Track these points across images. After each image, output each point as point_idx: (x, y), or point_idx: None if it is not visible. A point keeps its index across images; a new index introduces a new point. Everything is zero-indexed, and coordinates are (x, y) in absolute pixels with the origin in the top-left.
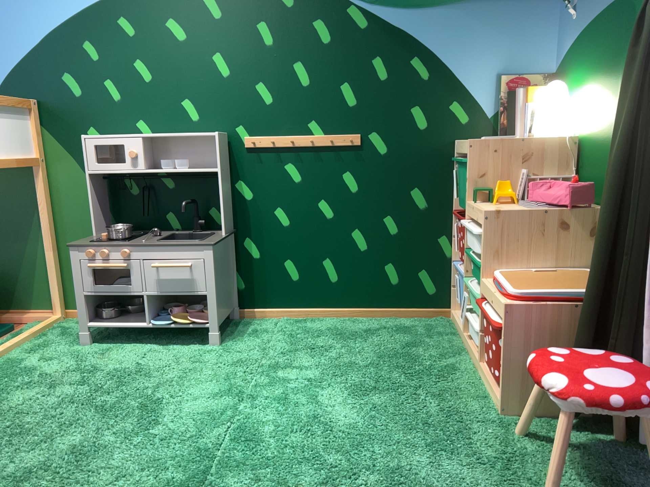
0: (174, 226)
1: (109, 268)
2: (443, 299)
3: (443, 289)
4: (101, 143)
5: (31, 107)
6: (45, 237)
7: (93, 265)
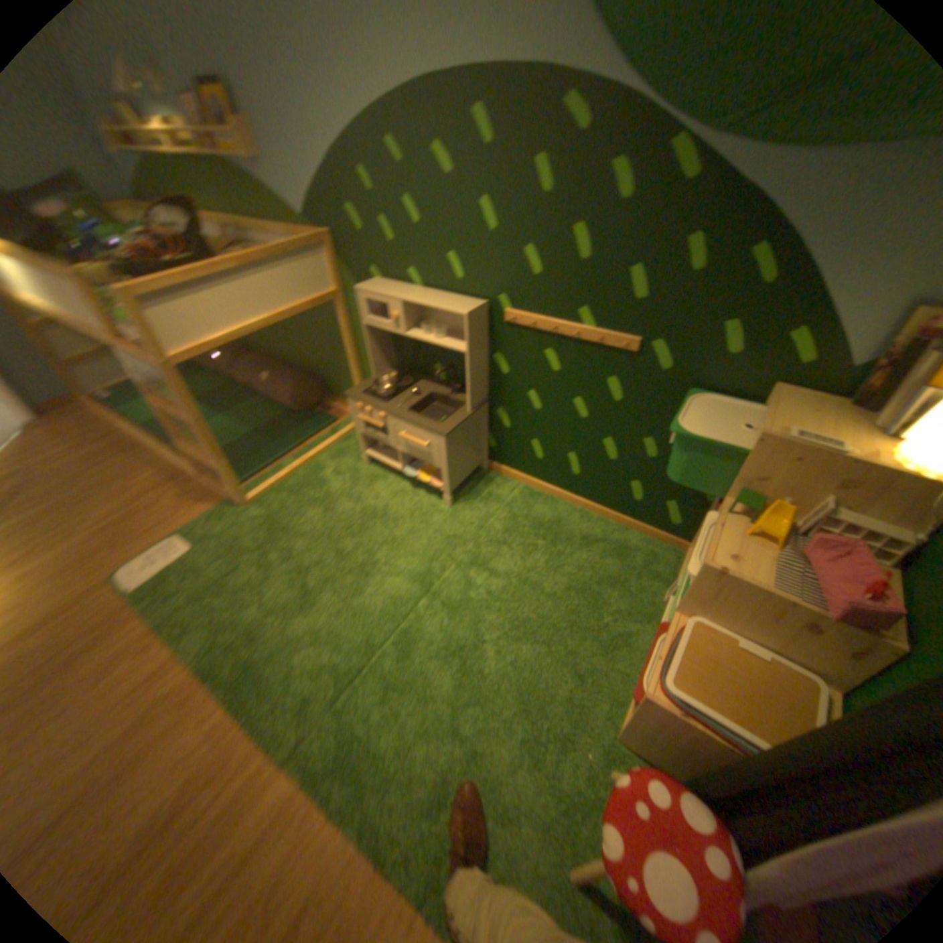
0: (441, 379)
1: (372, 424)
2: (687, 535)
3: (690, 528)
4: (371, 299)
5: (324, 240)
6: (350, 359)
7: (362, 418)
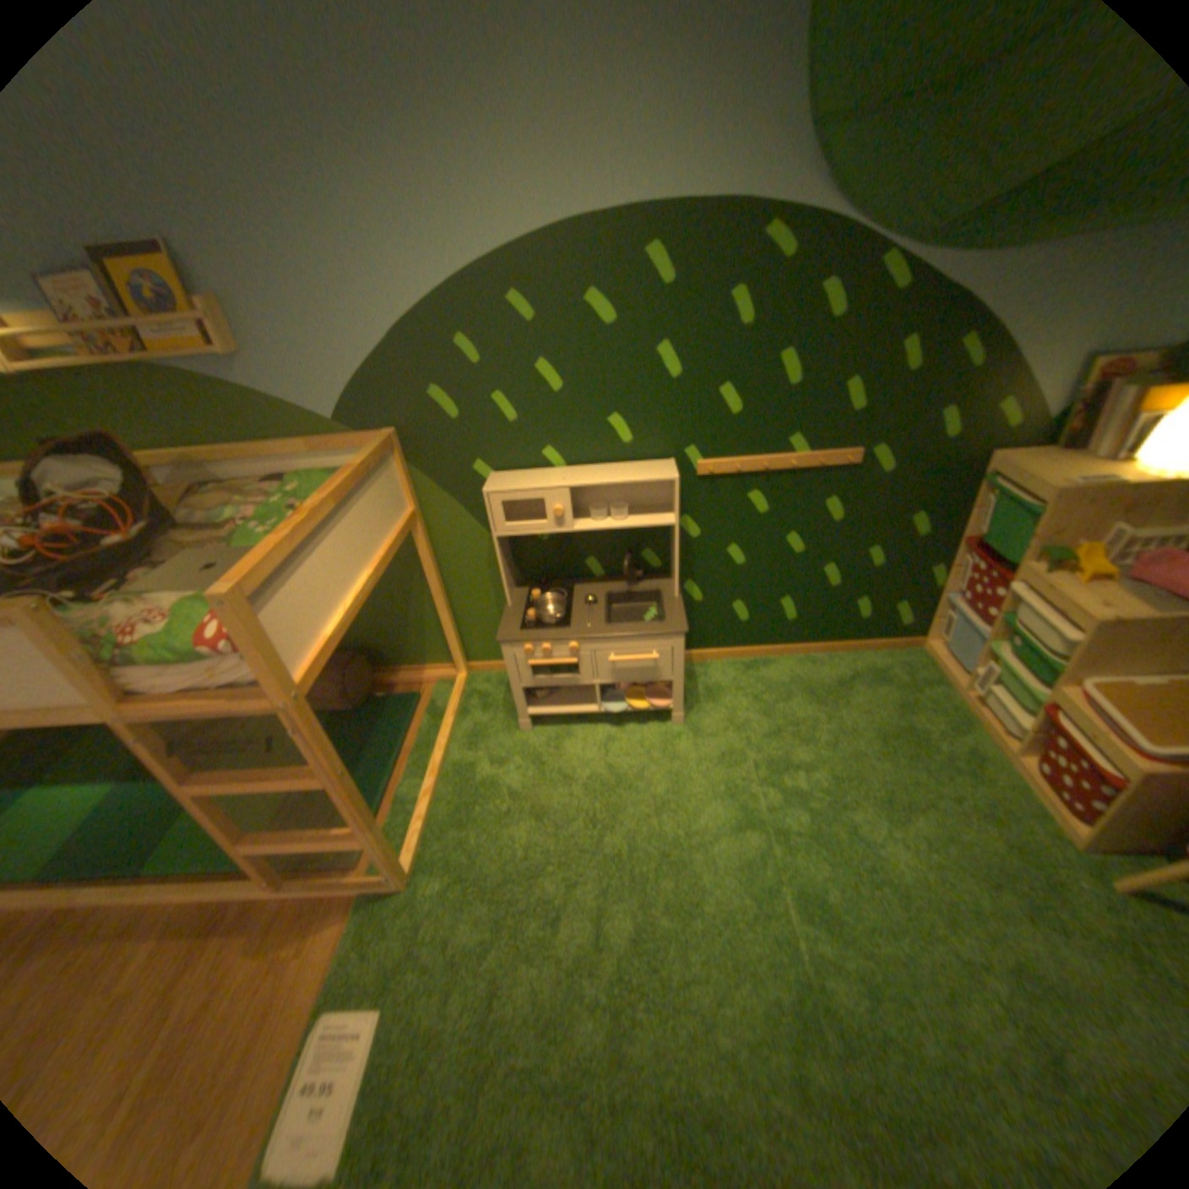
0: (597, 575)
1: (555, 665)
2: (919, 630)
3: (923, 621)
4: (511, 500)
5: (393, 445)
6: (435, 599)
7: (534, 664)
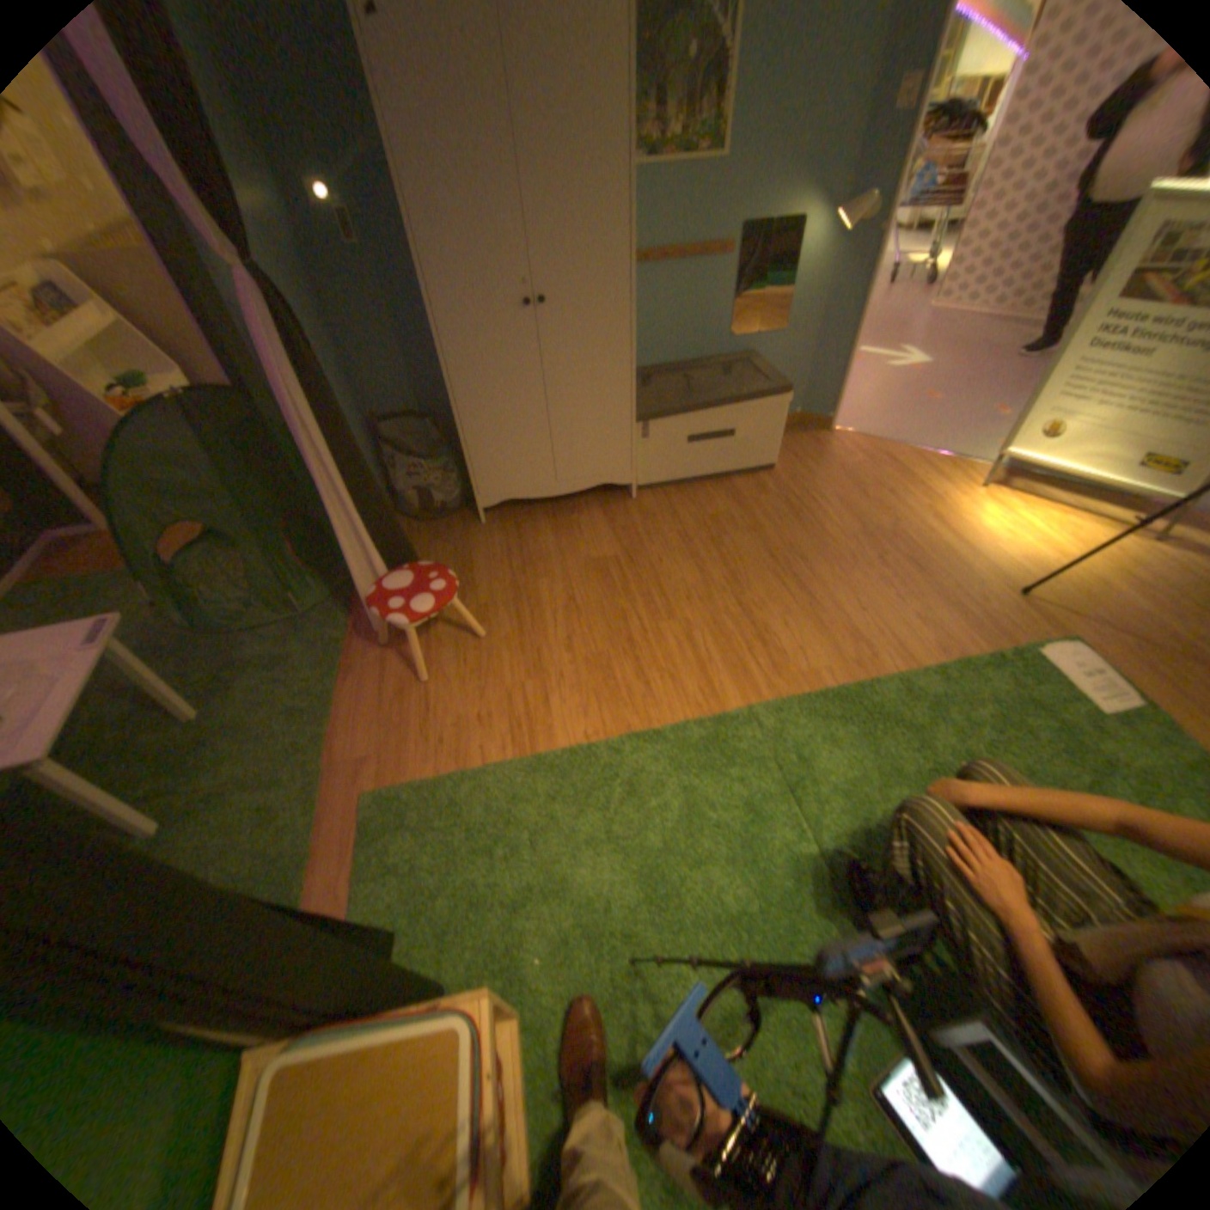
0: None
1: None
2: None
3: None
4: None
5: None
6: None
7: None
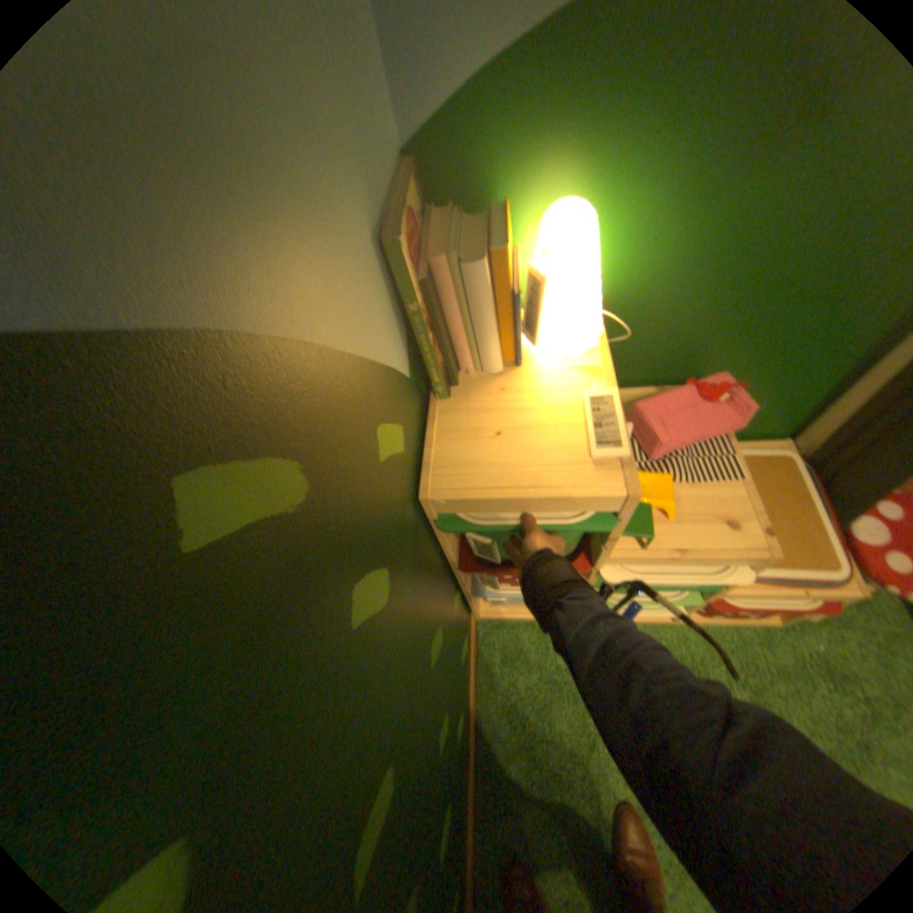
0: None
1: None
2: (469, 624)
3: (467, 620)
4: None
5: None
6: None
7: None
